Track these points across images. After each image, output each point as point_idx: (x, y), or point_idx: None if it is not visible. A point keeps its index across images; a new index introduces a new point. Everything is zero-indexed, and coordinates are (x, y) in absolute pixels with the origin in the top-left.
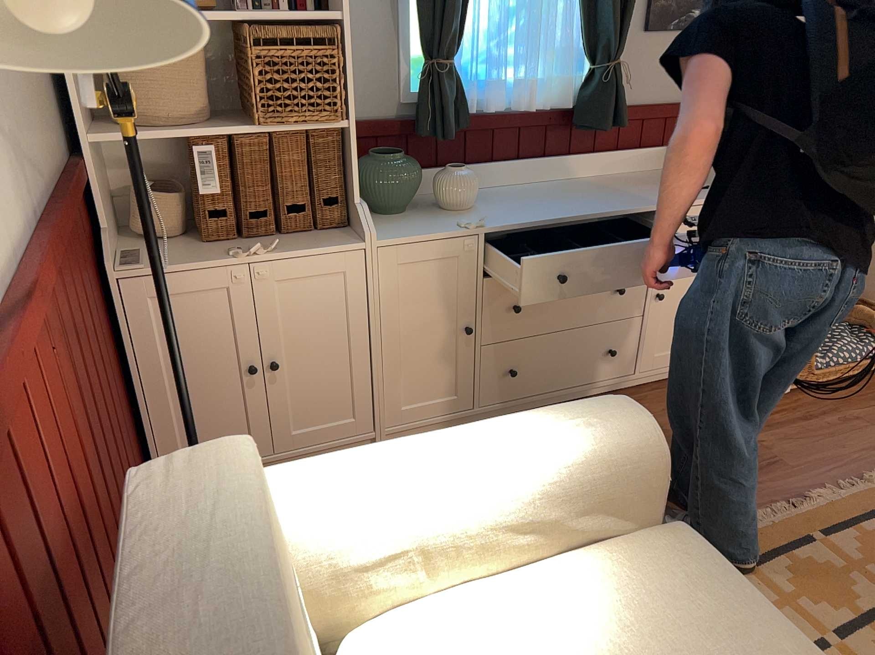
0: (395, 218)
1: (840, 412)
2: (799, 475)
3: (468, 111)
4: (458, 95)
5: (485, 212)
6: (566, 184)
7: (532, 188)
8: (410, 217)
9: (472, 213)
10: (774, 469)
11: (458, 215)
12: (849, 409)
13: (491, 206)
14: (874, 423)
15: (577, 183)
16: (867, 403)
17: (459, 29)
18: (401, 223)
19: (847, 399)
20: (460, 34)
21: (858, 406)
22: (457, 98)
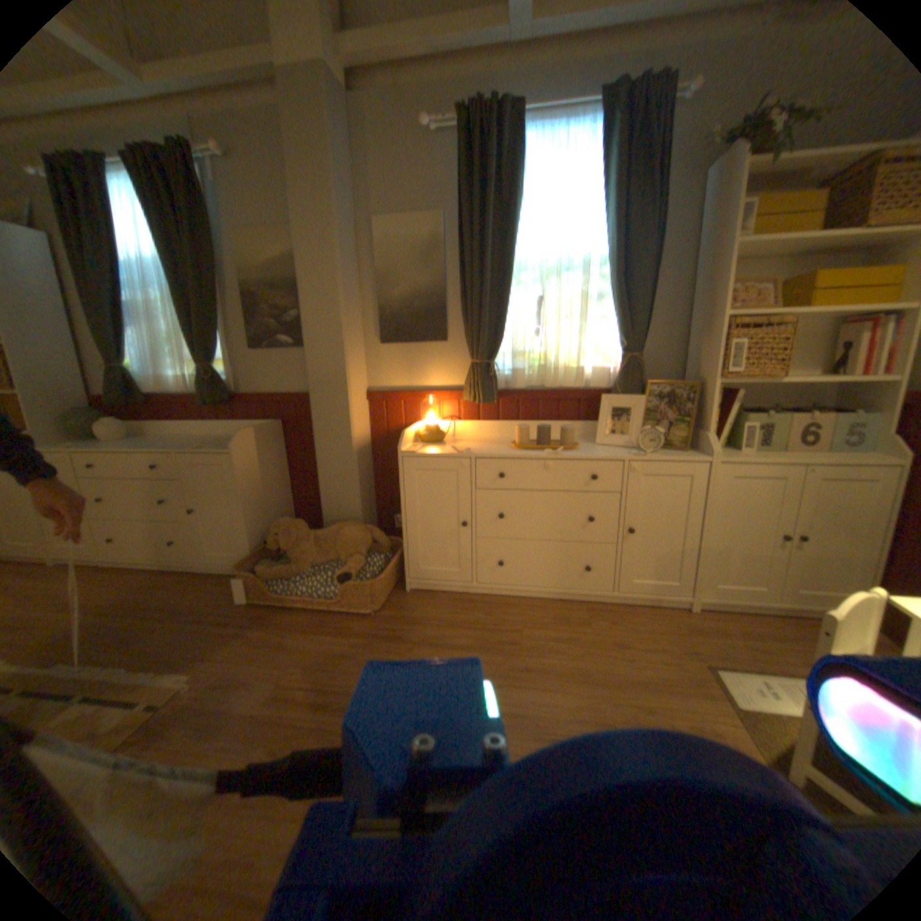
0: (72, 442)
1: (250, 630)
2: (122, 655)
3: (140, 392)
4: (118, 382)
5: (107, 444)
6: (202, 437)
7: (180, 437)
8: (79, 442)
9: (100, 444)
10: (122, 646)
11: (92, 444)
12: (261, 630)
13: (123, 442)
14: (247, 645)
15: (209, 437)
16: (281, 631)
17: (111, 349)
18: (63, 444)
19: (277, 624)
20: (117, 351)
21: (271, 631)
22: (122, 384)
